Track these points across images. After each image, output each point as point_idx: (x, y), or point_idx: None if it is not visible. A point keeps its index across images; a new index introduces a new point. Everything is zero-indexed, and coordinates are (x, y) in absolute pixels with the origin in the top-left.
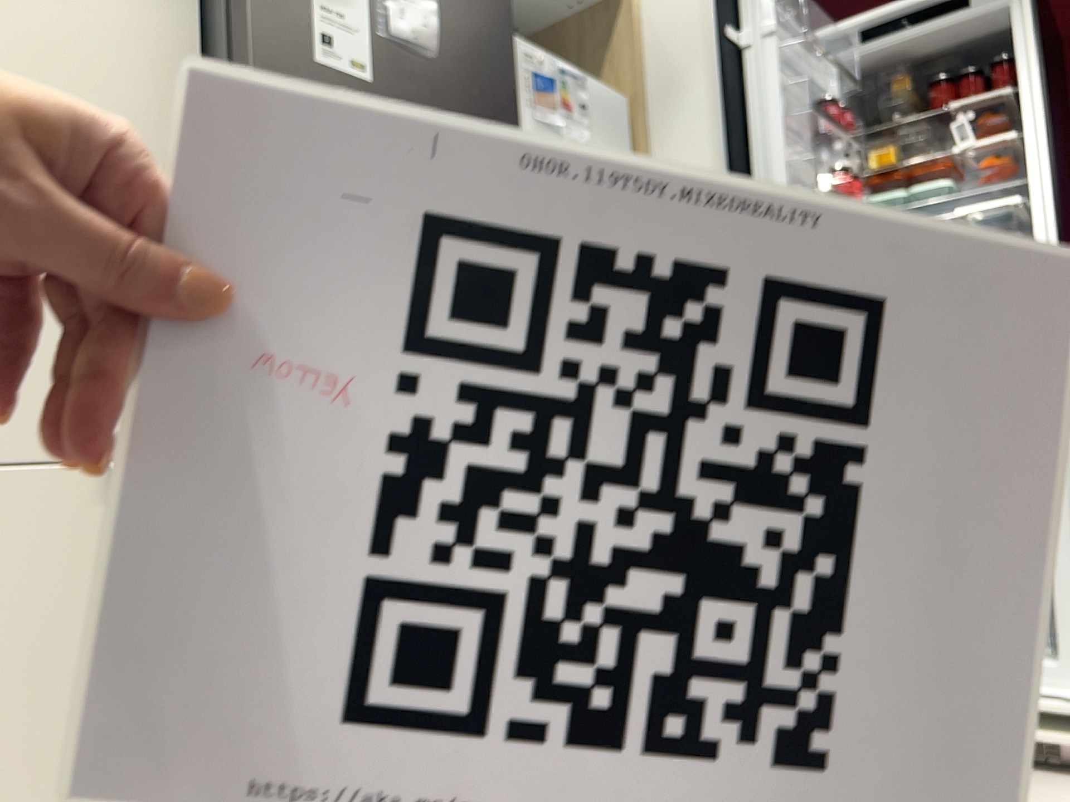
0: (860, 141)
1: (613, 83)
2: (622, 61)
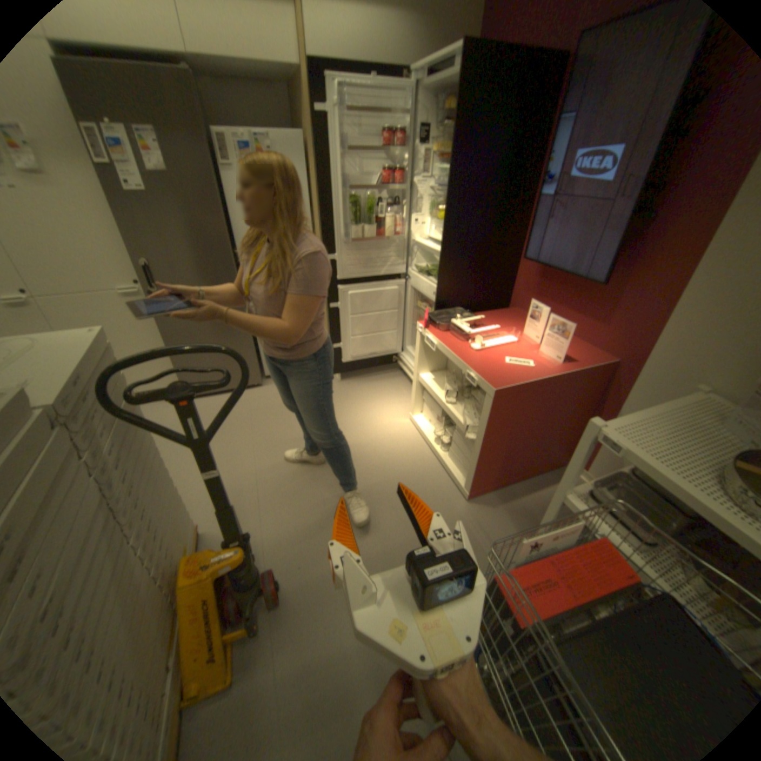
0: (442, 130)
1: (304, 118)
2: (304, 107)
